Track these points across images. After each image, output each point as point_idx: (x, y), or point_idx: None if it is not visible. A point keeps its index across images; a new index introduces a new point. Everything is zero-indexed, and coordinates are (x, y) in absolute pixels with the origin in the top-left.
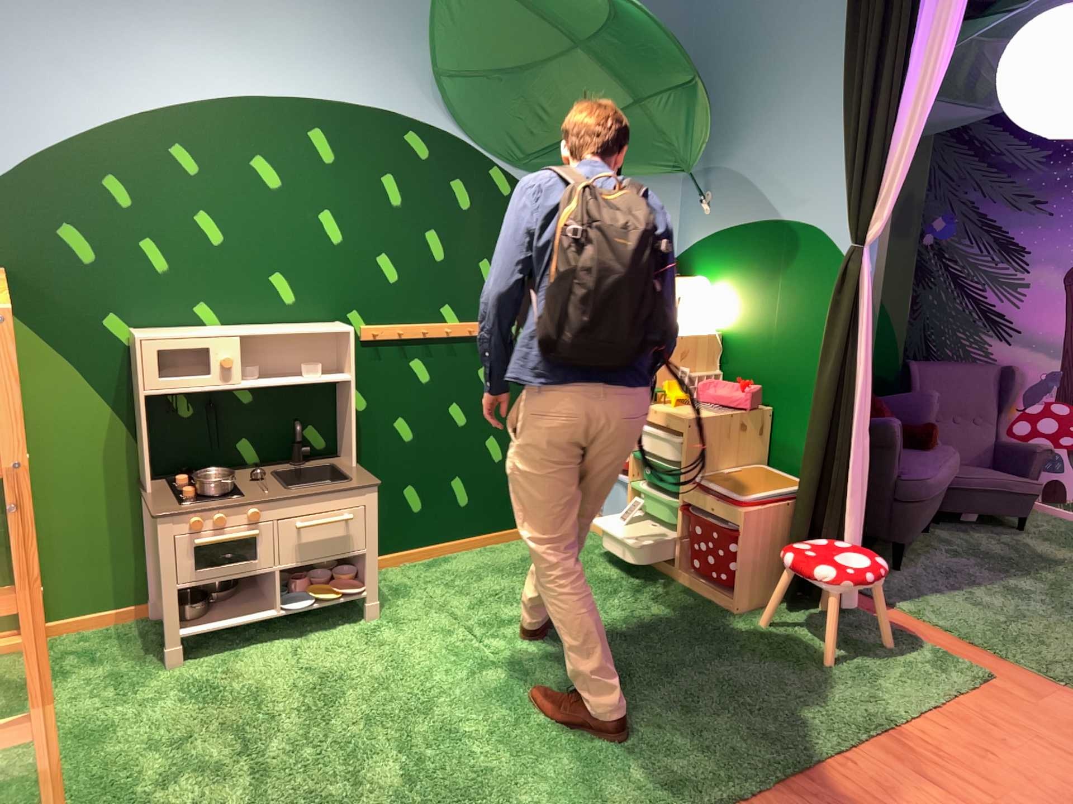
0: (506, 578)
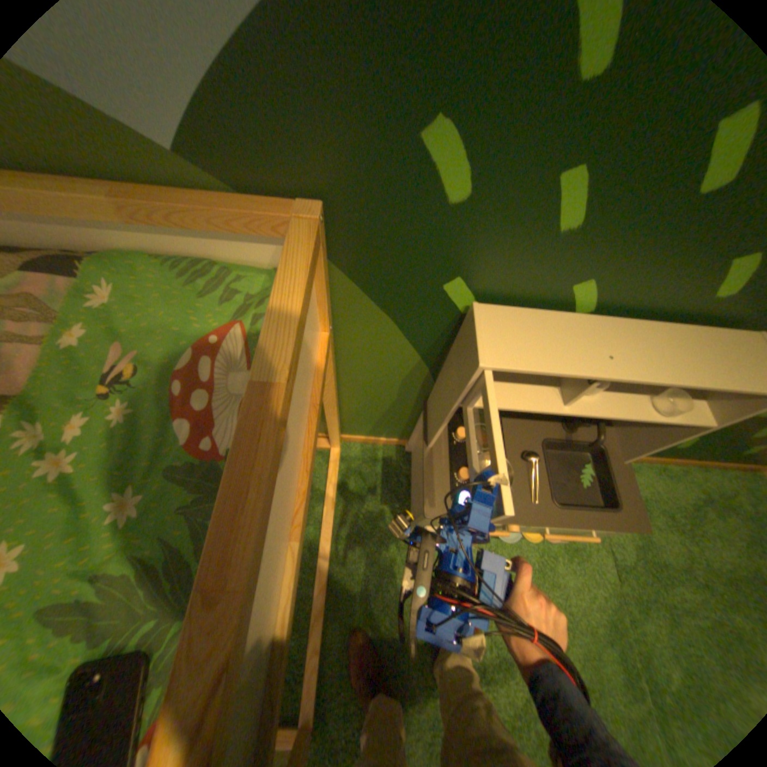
0: (674, 537)
